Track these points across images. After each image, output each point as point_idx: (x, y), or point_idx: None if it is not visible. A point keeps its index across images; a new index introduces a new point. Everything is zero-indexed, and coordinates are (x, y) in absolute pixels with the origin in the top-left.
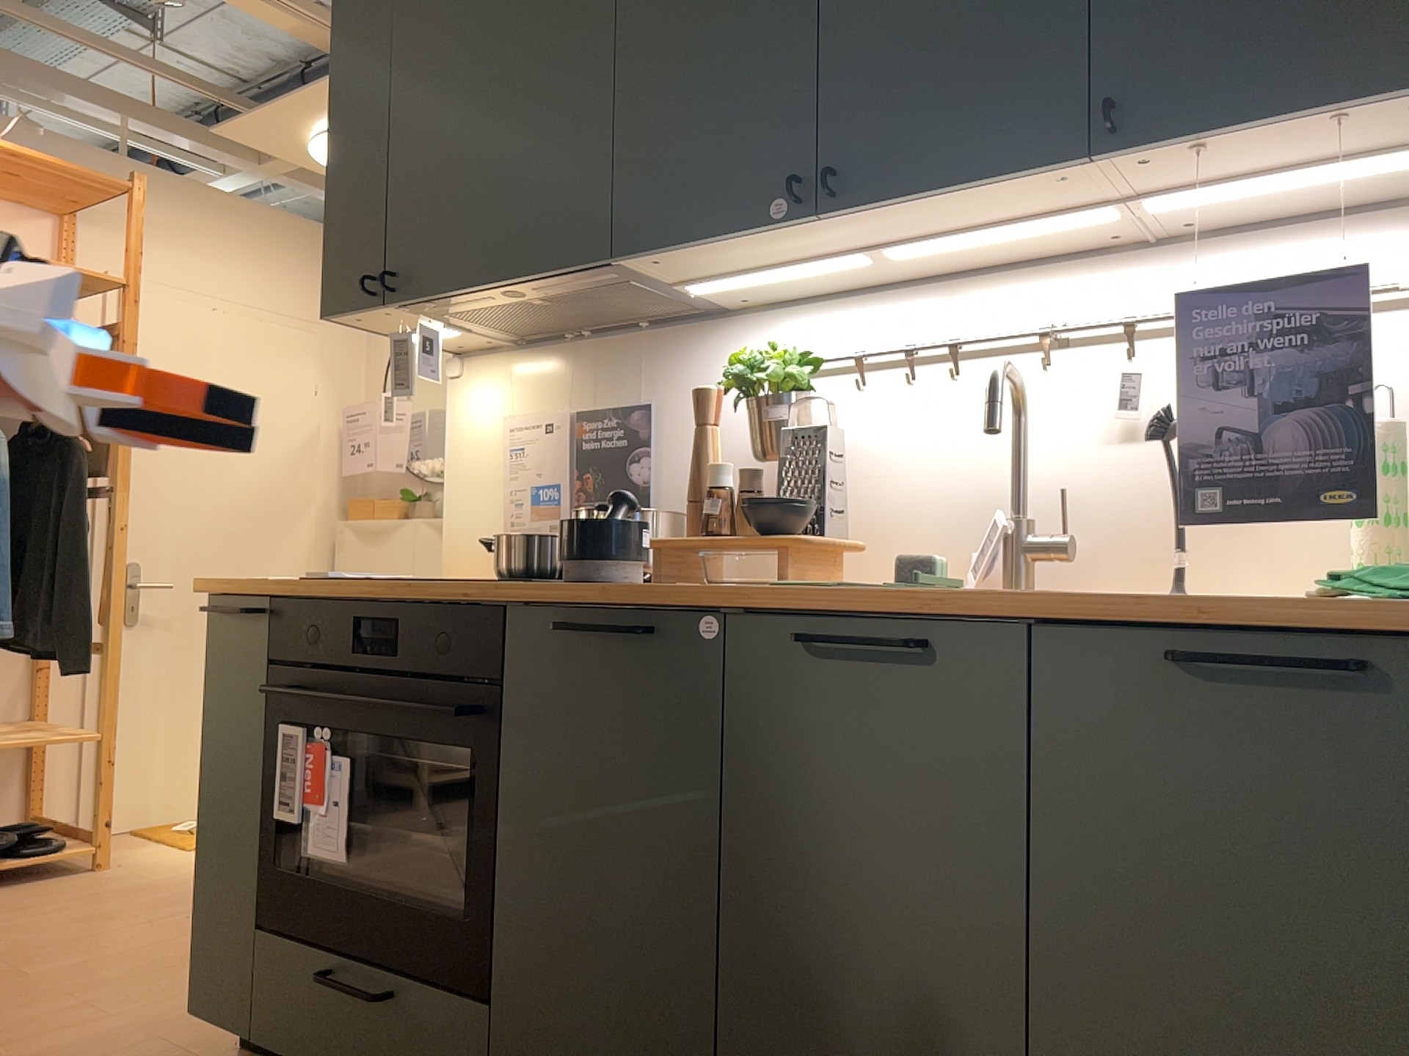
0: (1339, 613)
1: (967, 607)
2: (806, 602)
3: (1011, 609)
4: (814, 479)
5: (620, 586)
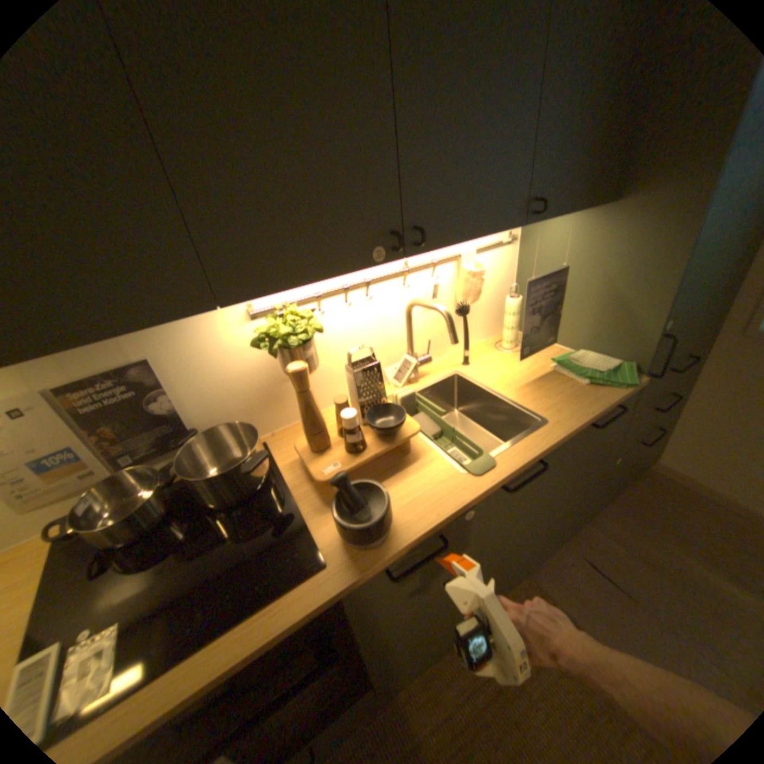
0: (625, 399)
1: (556, 445)
2: (509, 478)
3: (567, 438)
4: (377, 390)
5: (393, 524)
